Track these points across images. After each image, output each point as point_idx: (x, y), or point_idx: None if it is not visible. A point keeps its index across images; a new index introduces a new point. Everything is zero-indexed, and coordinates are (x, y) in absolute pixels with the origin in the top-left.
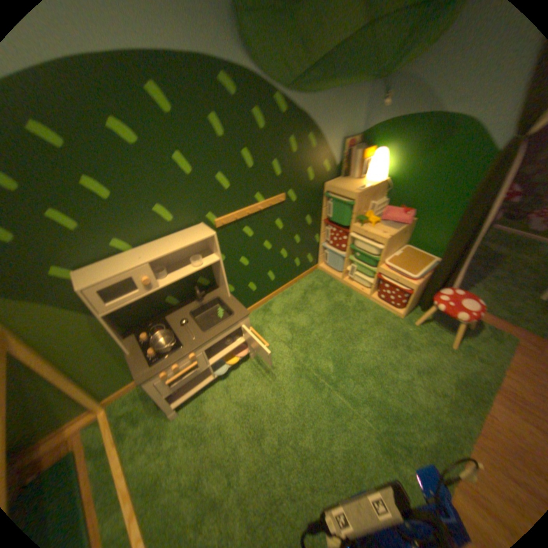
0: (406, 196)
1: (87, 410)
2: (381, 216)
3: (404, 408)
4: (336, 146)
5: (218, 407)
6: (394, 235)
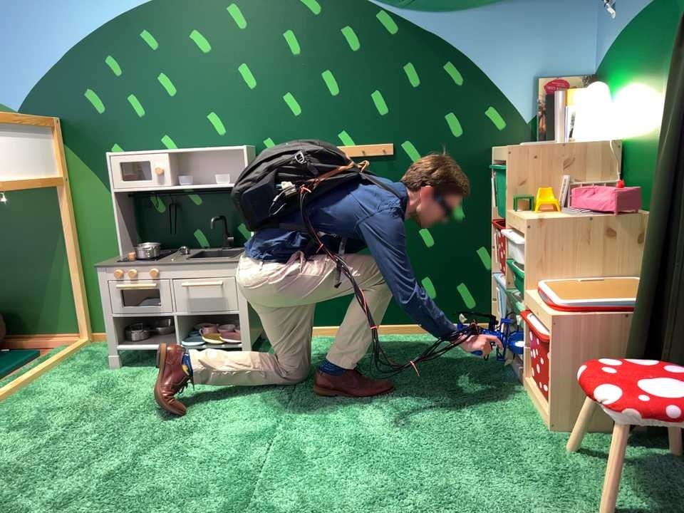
0: (639, 165)
1: (75, 332)
2: (567, 199)
3: (334, 505)
4: (512, 88)
5: (148, 383)
6: (549, 220)
